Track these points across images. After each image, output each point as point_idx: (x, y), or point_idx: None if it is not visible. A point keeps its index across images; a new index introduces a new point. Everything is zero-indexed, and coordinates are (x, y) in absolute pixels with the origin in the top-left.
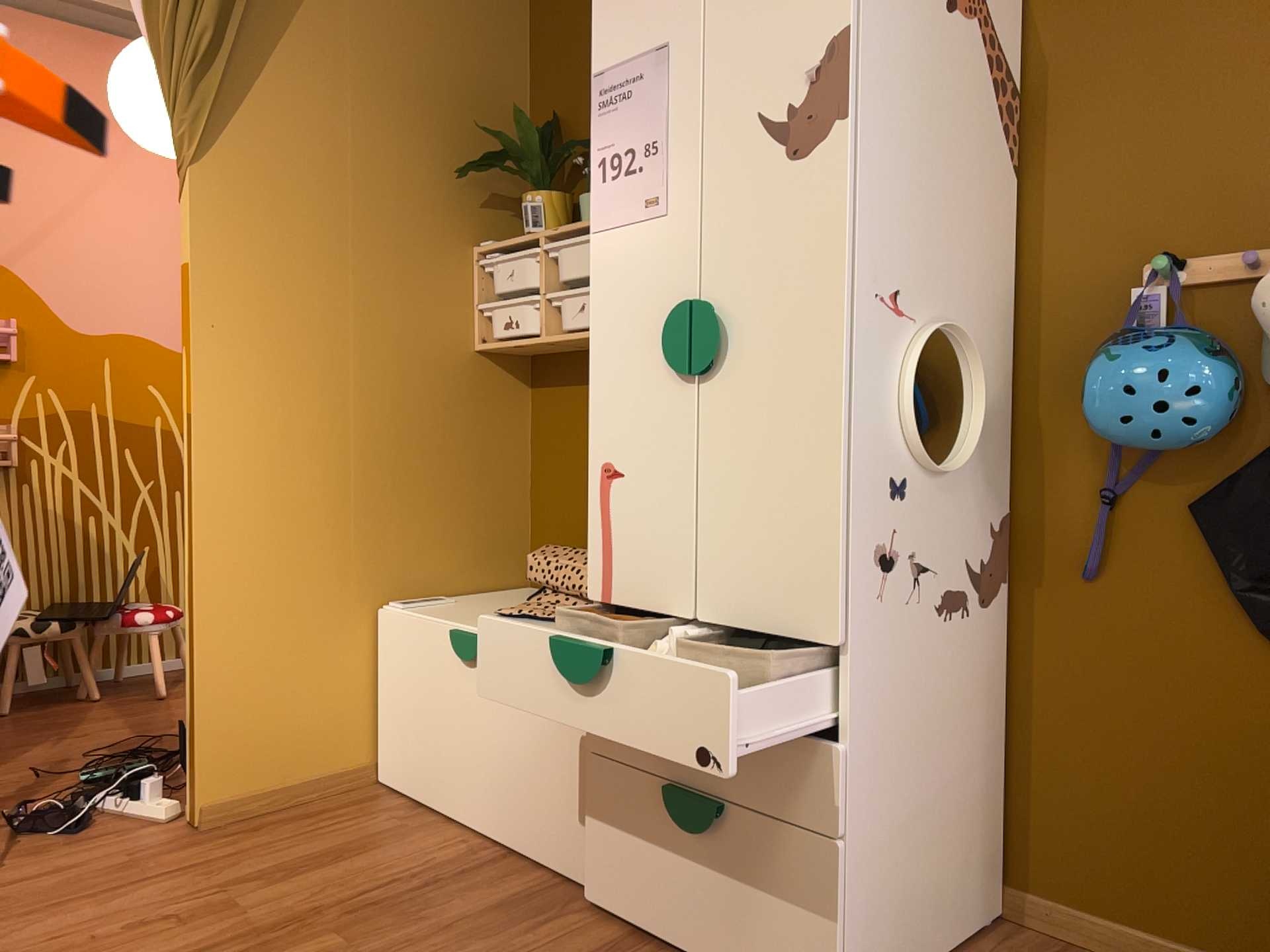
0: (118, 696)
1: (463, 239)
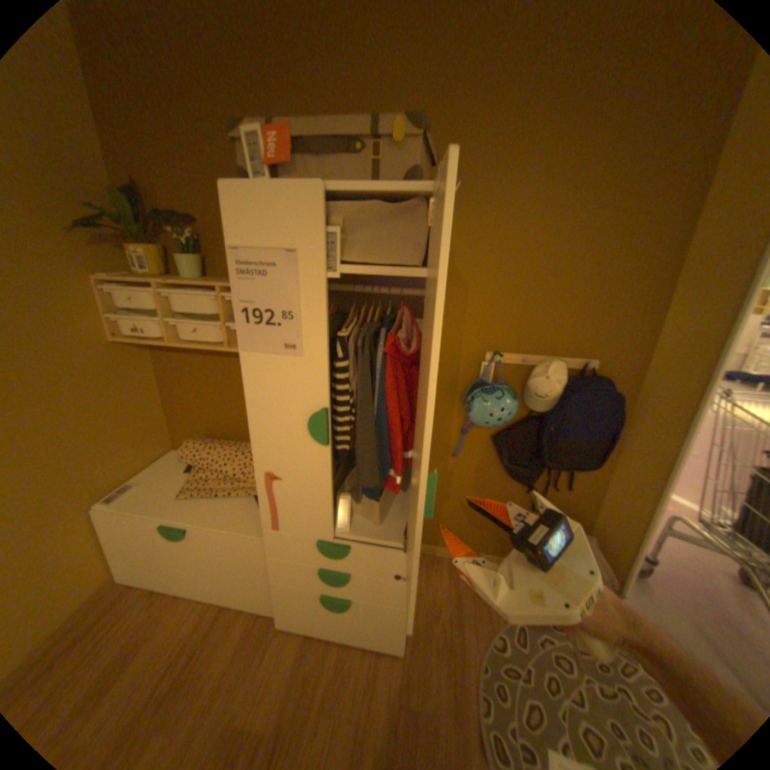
0: None
1: (79, 271)
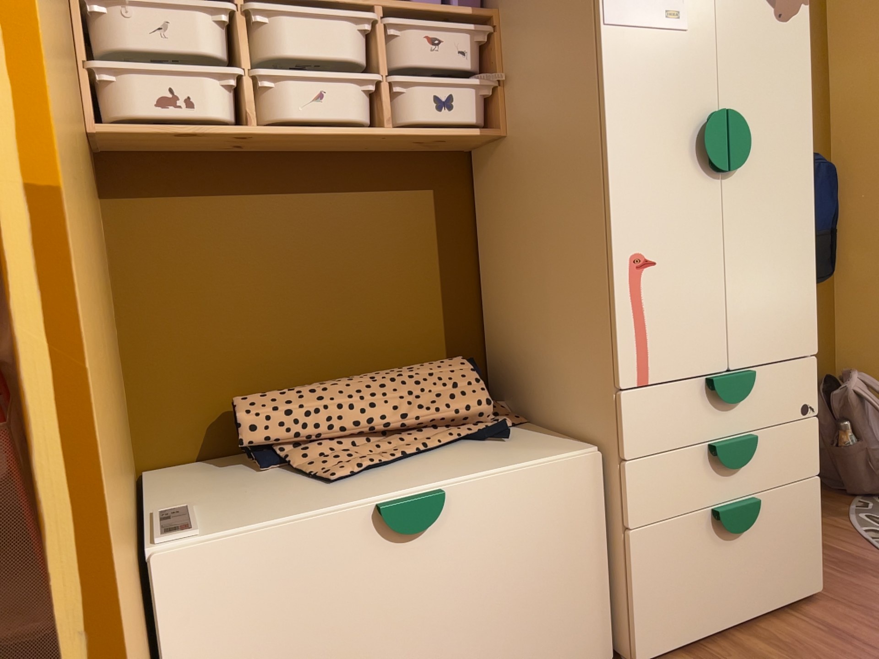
0: None
1: None
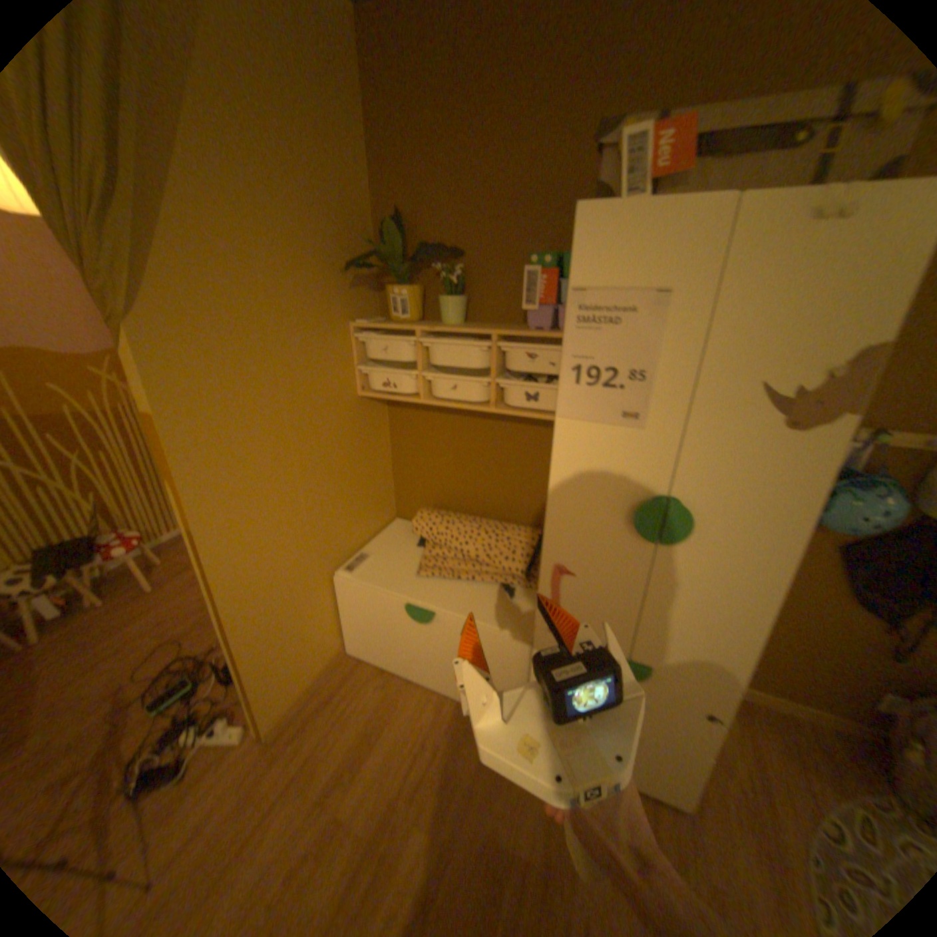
0: (114, 597)
1: (341, 317)
